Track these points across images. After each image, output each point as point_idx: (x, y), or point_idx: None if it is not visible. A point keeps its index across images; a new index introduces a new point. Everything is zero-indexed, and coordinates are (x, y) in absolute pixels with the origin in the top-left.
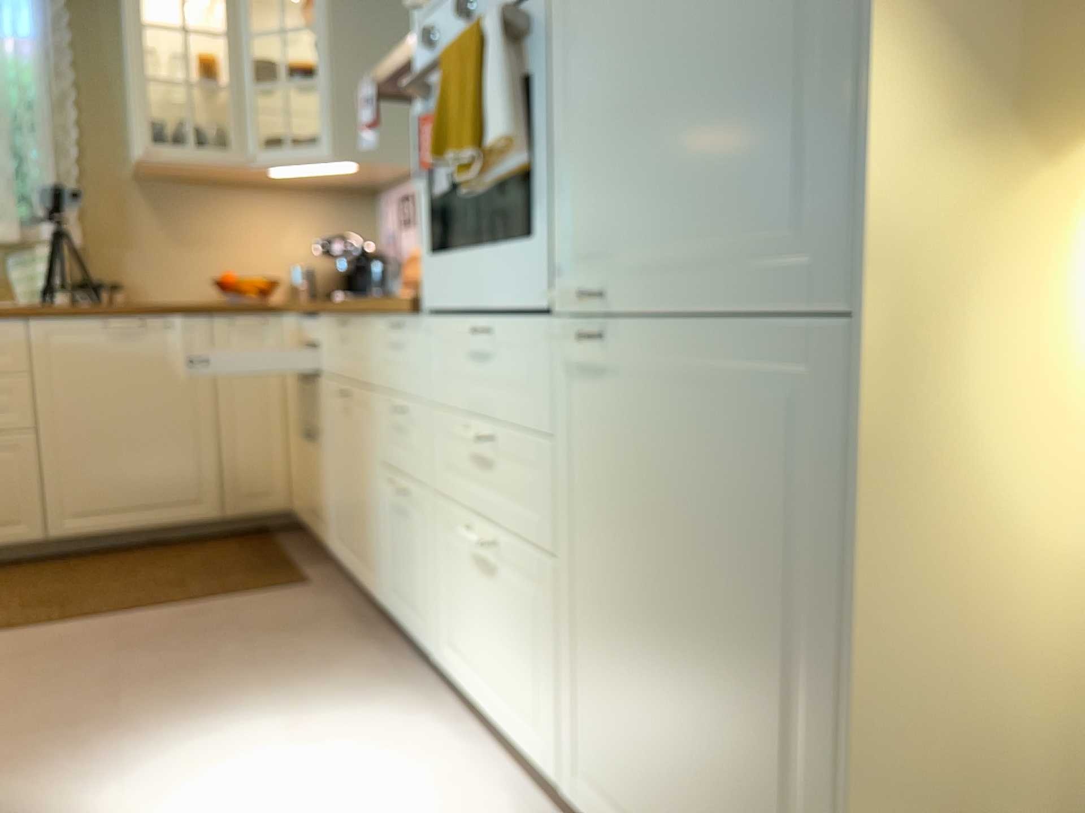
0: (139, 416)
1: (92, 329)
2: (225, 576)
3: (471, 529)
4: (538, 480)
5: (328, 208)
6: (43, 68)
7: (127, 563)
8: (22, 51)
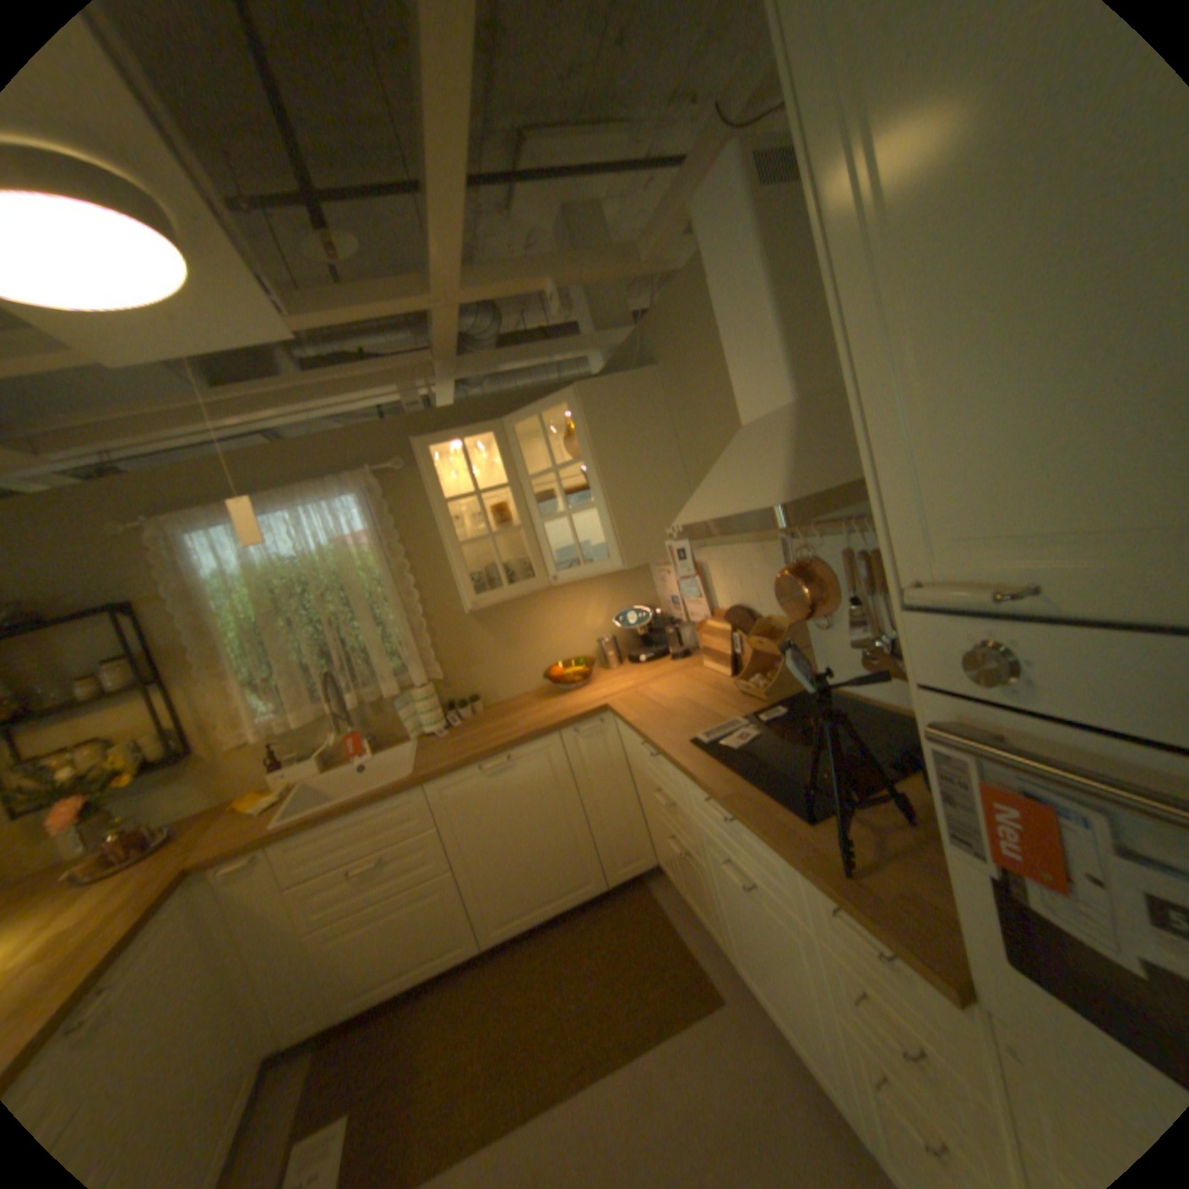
0: (526, 831)
1: (474, 775)
2: (640, 991)
3: None
4: None
5: (612, 582)
6: (384, 552)
7: (549, 961)
8: (366, 544)
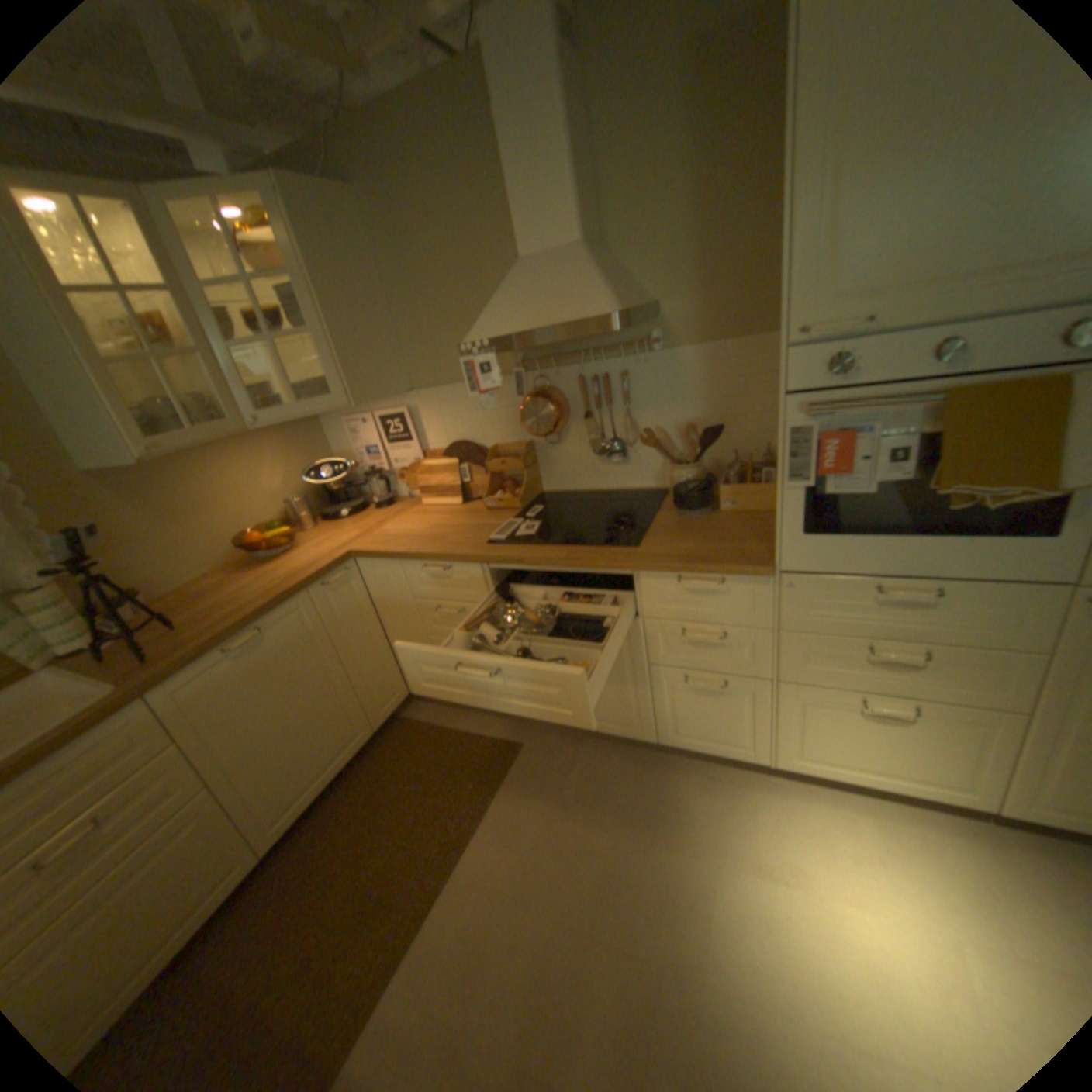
0: (290, 705)
1: (218, 661)
2: (454, 779)
3: (859, 699)
4: (1000, 672)
5: (284, 436)
6: None
7: (346, 819)
8: None
